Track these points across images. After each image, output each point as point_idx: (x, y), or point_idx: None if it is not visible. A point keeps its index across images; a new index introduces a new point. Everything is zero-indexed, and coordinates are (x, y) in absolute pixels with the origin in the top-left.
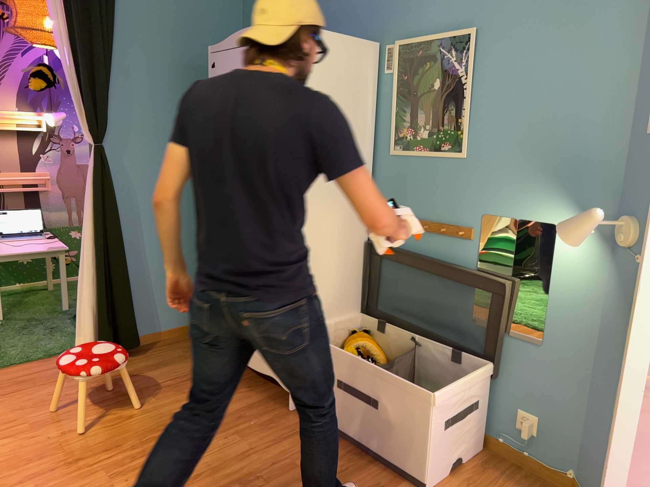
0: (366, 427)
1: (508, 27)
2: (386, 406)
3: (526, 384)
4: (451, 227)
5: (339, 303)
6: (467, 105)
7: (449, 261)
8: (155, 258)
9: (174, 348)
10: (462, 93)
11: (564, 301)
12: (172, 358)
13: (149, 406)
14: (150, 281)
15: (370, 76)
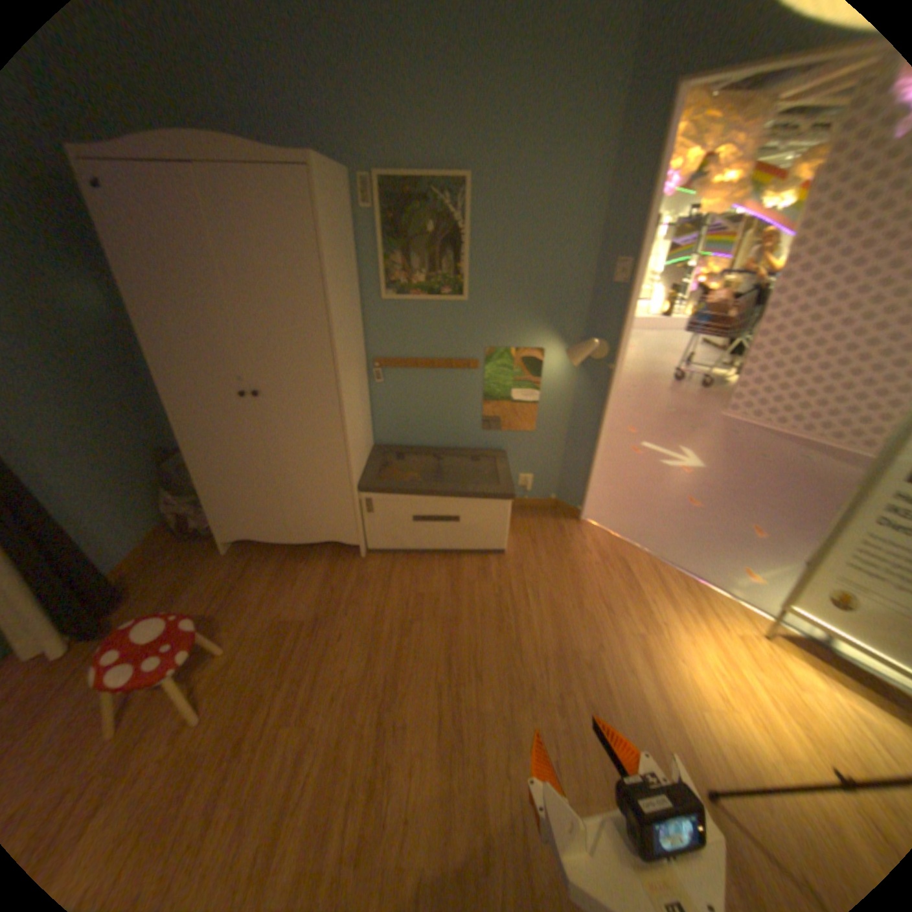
0: (446, 537)
1: (502, 175)
2: (465, 516)
3: (524, 458)
4: (458, 362)
5: (367, 451)
6: (467, 251)
7: (458, 389)
8: (72, 487)
9: (160, 570)
10: (460, 239)
11: (550, 399)
12: (178, 581)
13: (231, 642)
14: (81, 516)
15: (350, 212)
